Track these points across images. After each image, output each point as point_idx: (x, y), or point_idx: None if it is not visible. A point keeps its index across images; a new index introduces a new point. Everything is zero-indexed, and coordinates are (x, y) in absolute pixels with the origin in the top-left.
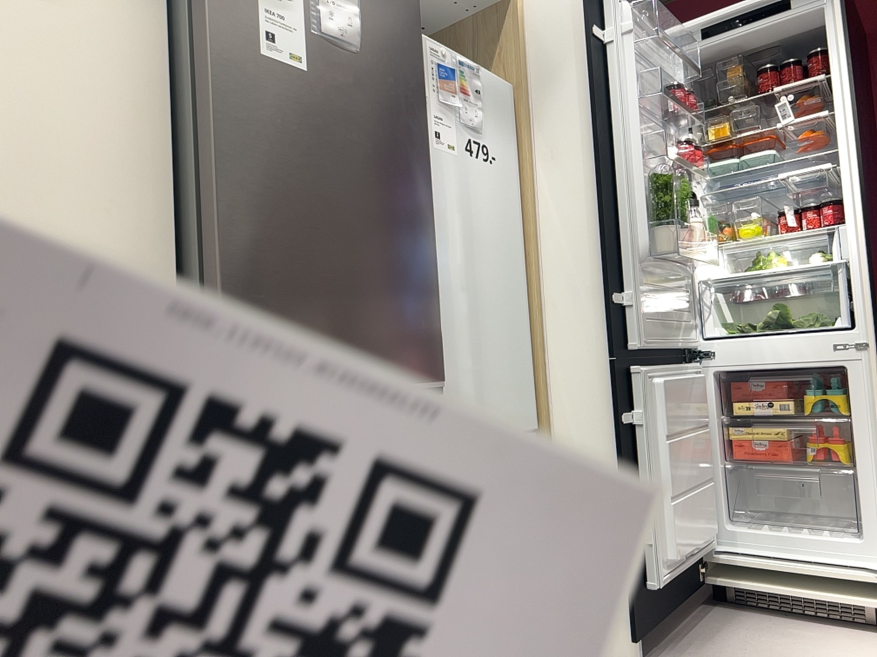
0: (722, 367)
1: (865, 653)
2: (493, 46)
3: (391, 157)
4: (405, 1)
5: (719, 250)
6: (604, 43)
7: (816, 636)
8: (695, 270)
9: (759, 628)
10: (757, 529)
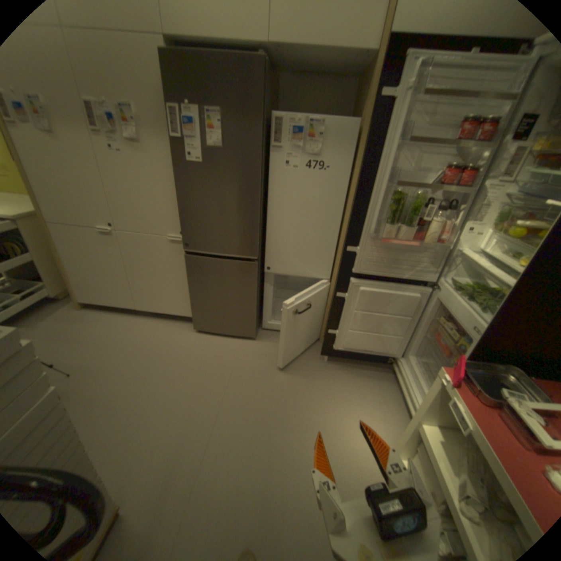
0: (440, 298)
1: (388, 426)
2: (369, 86)
3: (238, 186)
4: (252, 114)
5: (498, 233)
6: (393, 98)
7: (390, 409)
8: (459, 242)
9: (382, 390)
10: (419, 367)
